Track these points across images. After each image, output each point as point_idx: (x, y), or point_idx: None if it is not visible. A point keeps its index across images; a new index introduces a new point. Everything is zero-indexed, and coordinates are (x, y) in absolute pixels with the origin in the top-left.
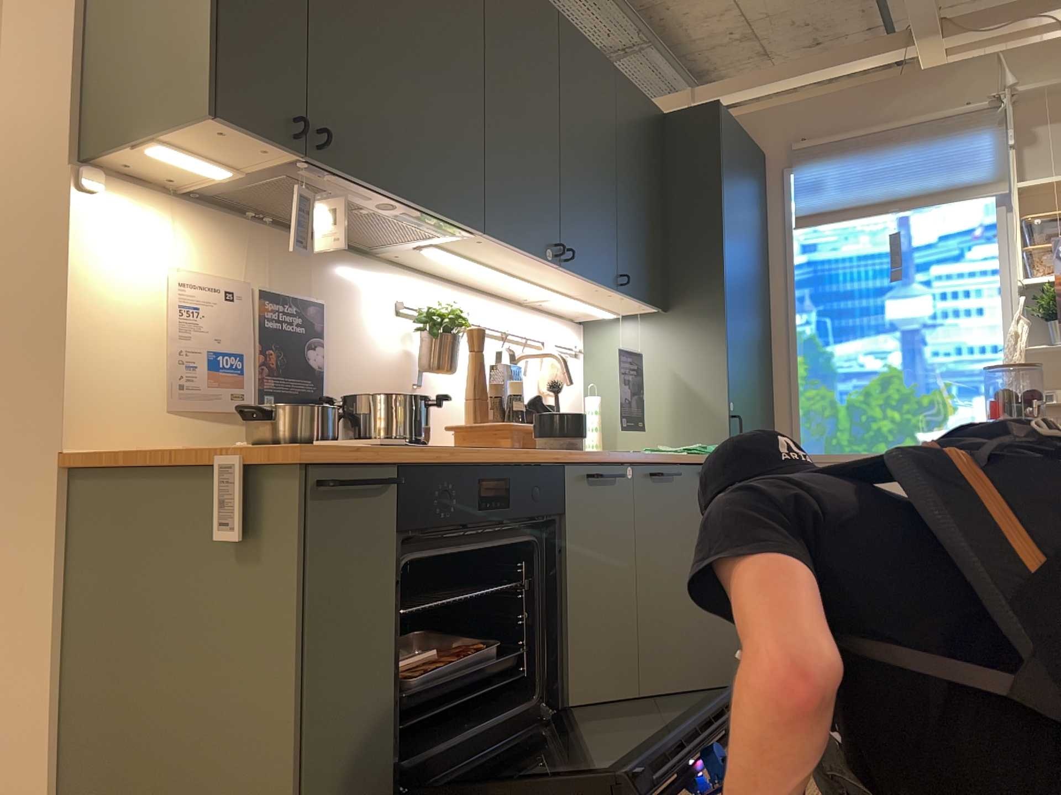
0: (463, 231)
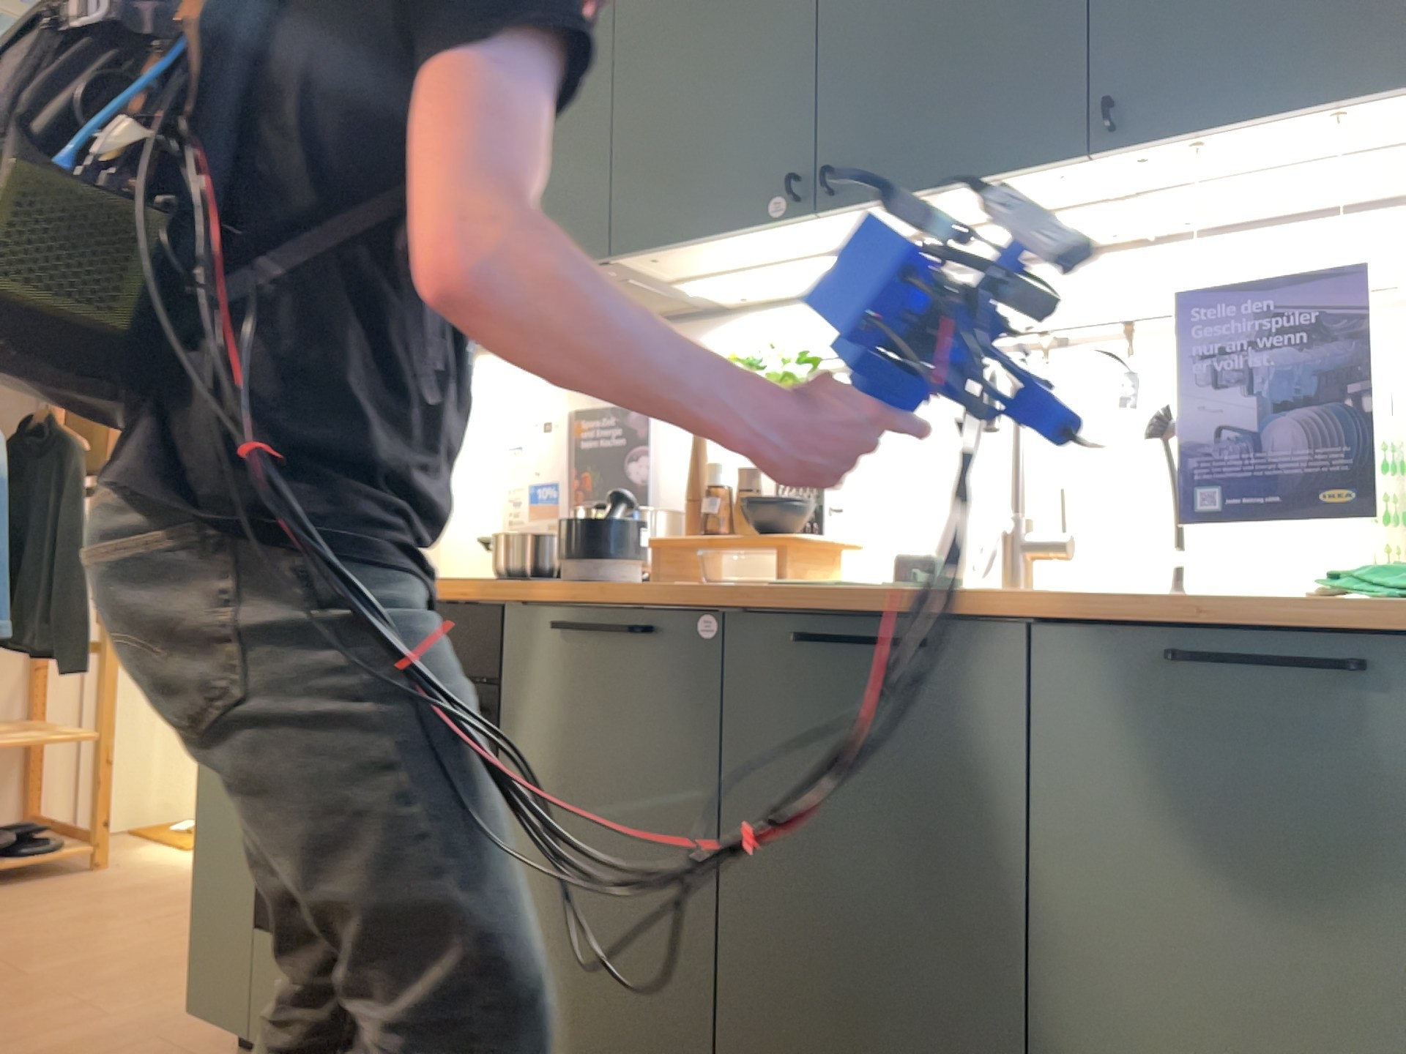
0: (620, 264)
